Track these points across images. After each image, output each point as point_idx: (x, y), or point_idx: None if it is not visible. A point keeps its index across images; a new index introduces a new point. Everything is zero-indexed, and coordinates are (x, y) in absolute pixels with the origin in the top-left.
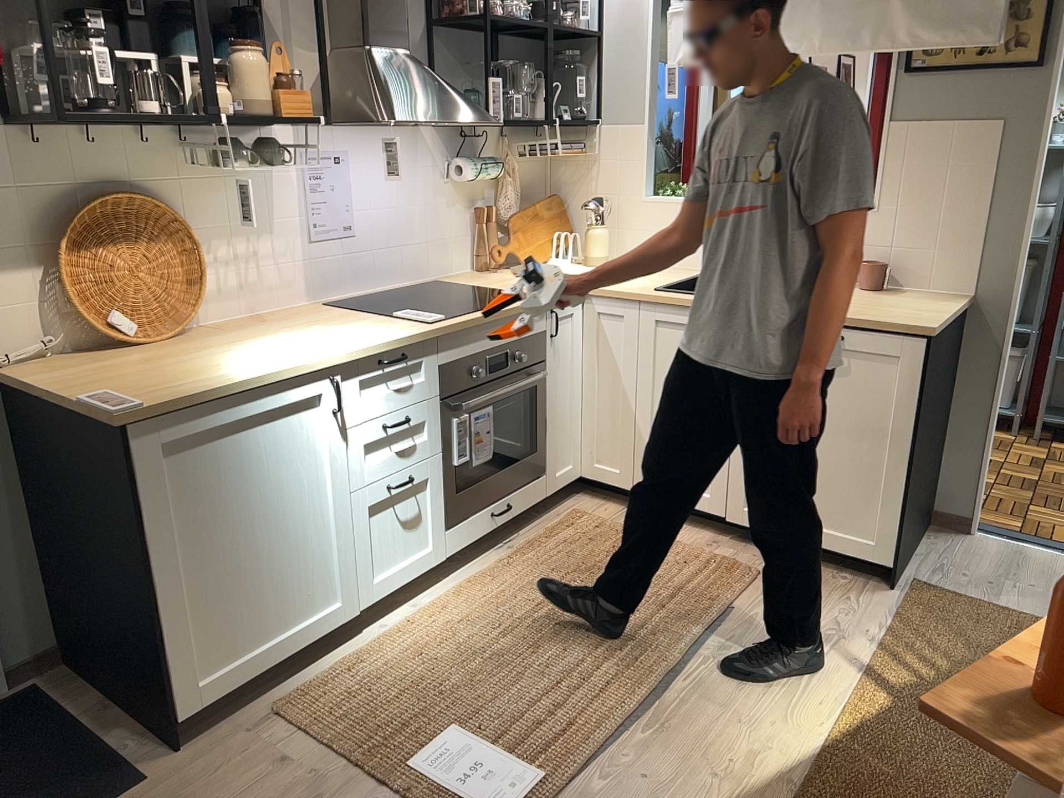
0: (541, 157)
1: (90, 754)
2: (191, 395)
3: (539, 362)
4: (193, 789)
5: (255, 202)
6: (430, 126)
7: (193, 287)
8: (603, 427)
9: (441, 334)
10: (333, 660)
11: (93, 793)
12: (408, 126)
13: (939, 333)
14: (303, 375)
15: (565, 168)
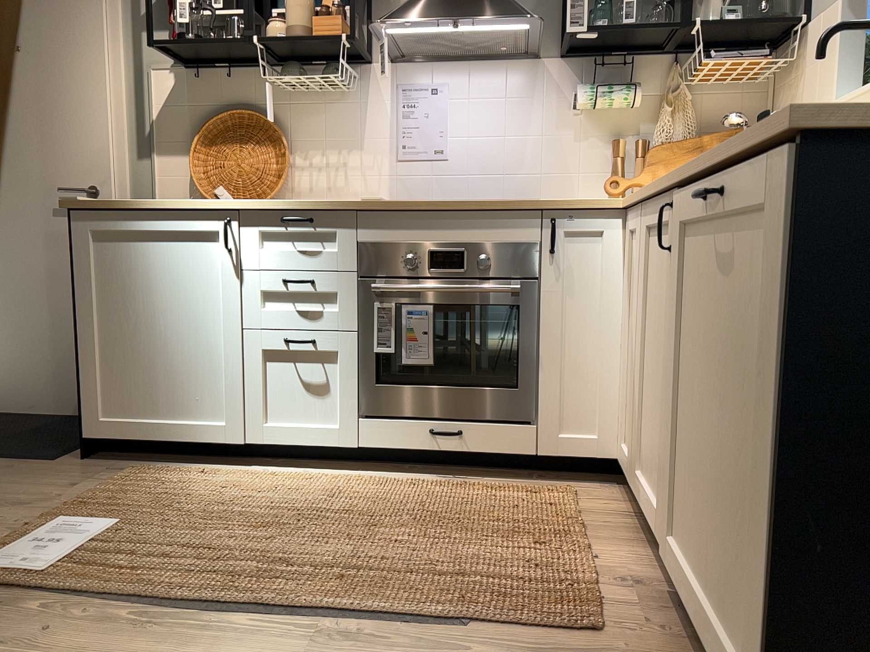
0: (738, 85)
1: (76, 443)
2: (110, 201)
3: (529, 279)
4: (41, 472)
5: (347, 122)
6: (553, 57)
7: (279, 178)
8: (629, 391)
9: (359, 209)
10: (207, 468)
11: (38, 453)
12: (523, 58)
13: (867, 134)
14: (200, 210)
15: (777, 97)
